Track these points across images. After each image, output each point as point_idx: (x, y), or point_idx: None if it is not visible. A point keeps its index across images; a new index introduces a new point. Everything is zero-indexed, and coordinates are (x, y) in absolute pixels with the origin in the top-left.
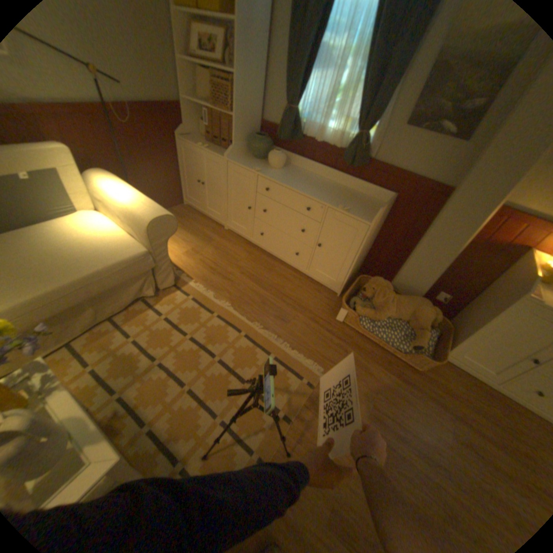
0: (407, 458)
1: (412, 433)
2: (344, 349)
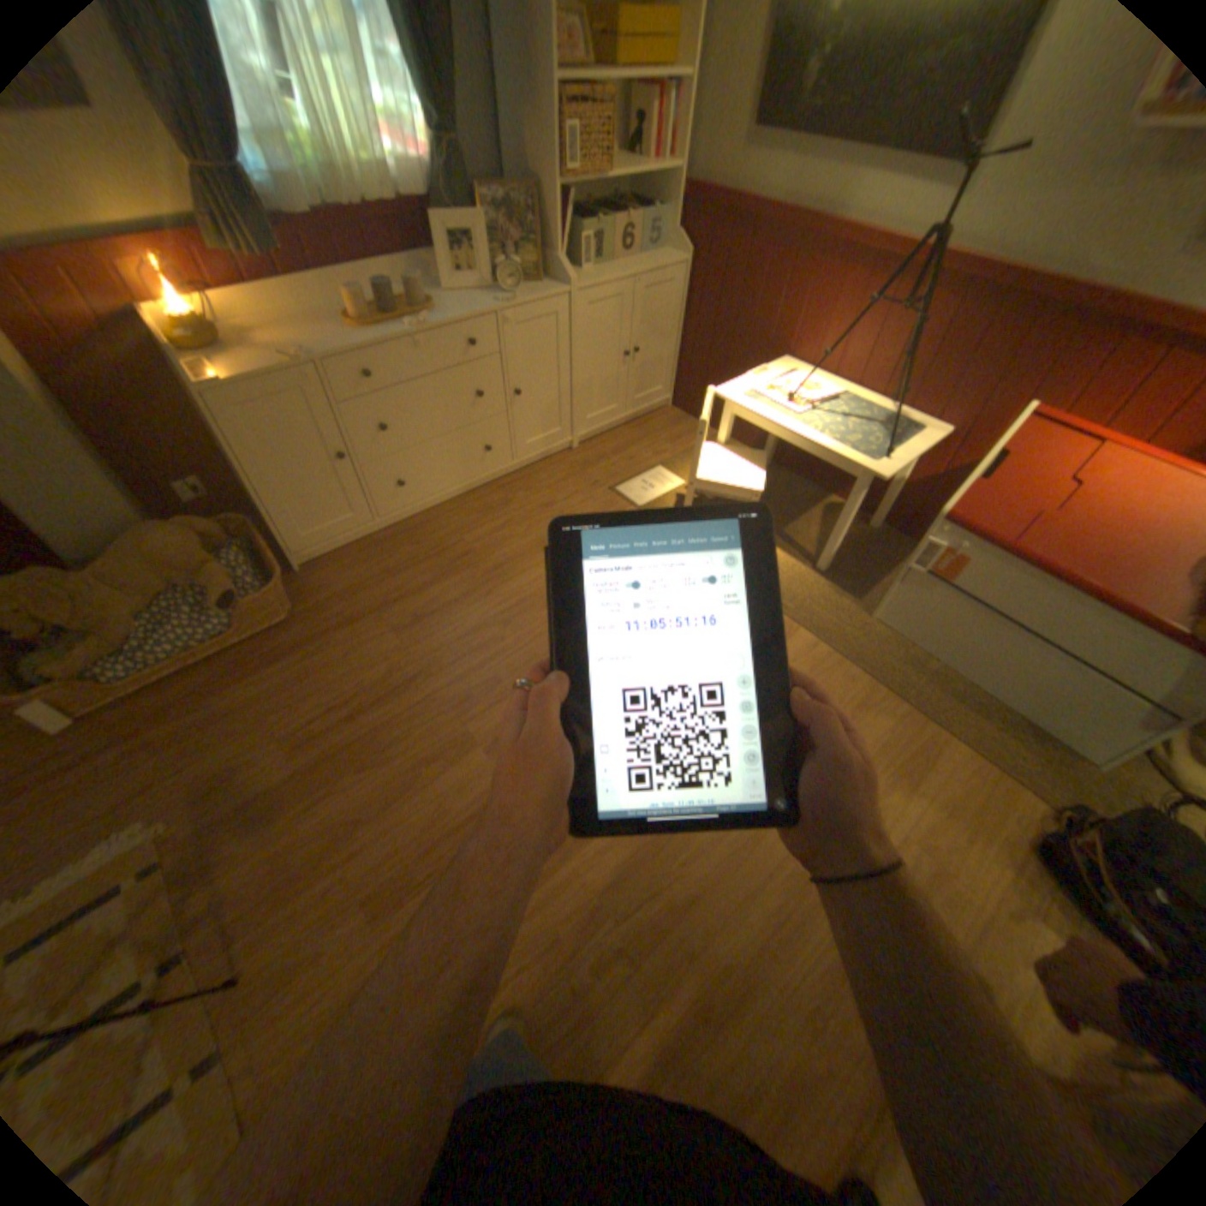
0: (374, 725)
1: (352, 694)
2: (139, 748)
